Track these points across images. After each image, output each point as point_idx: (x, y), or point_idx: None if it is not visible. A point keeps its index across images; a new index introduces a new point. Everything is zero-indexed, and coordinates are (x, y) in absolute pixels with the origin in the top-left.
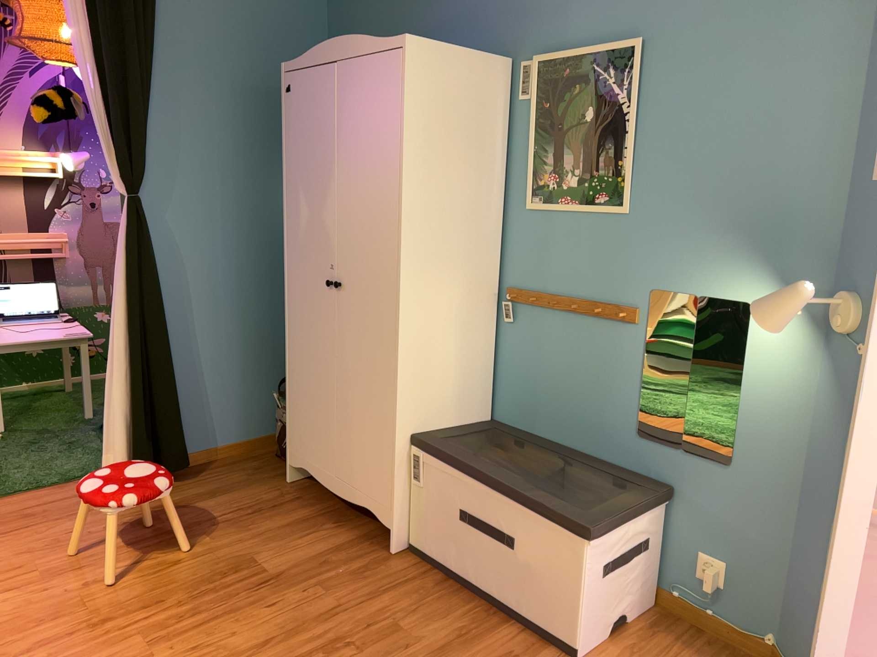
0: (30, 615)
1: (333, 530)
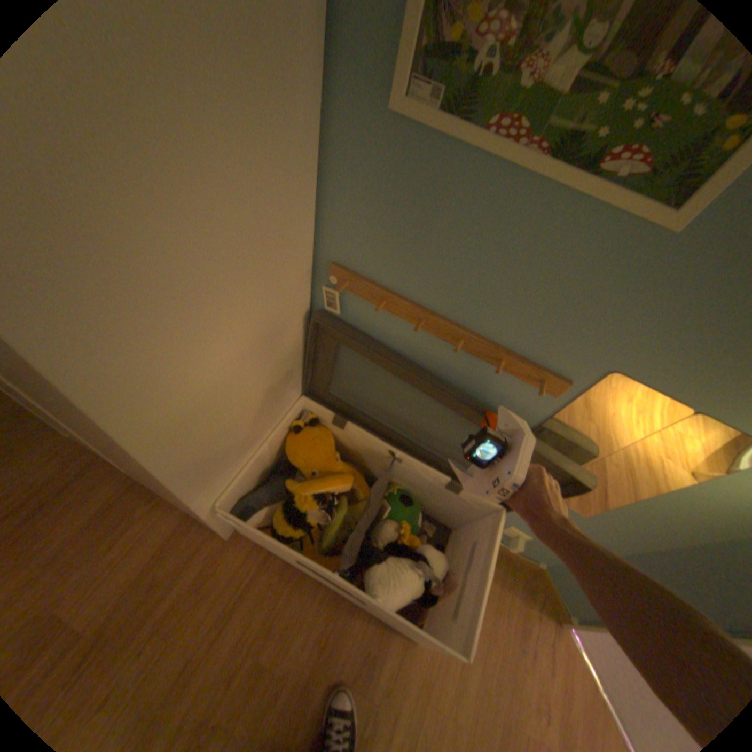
0: None
1: (150, 518)
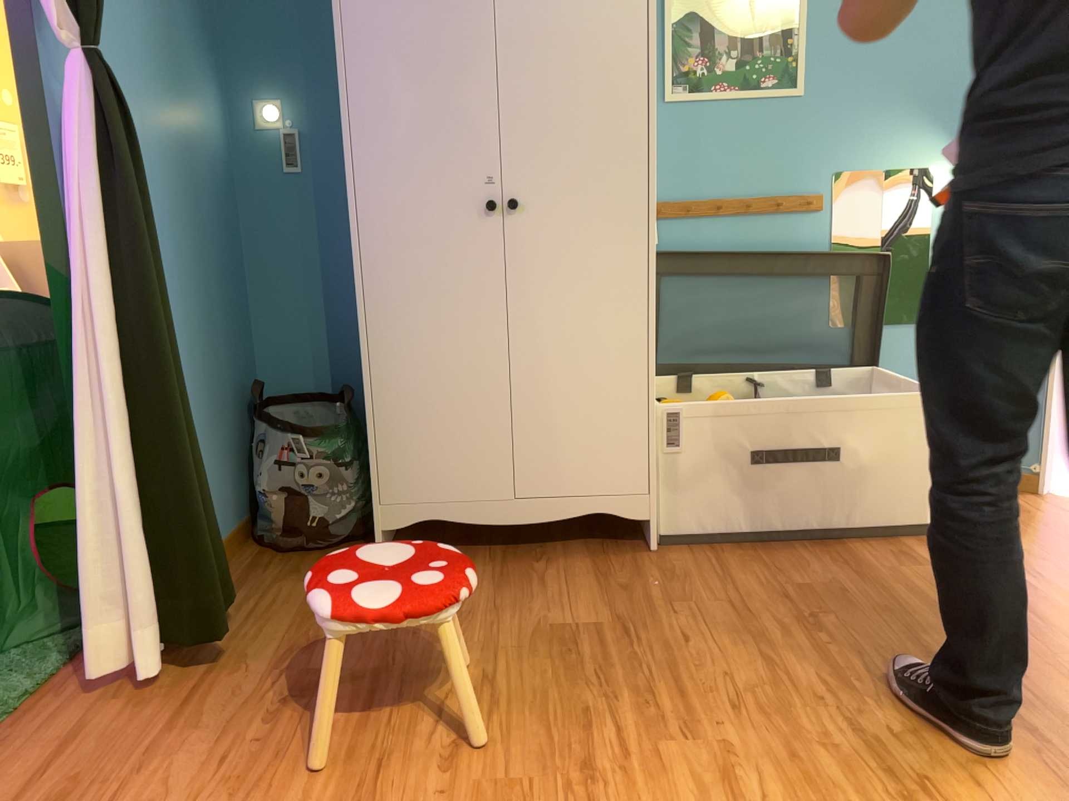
0: None
1: (548, 564)
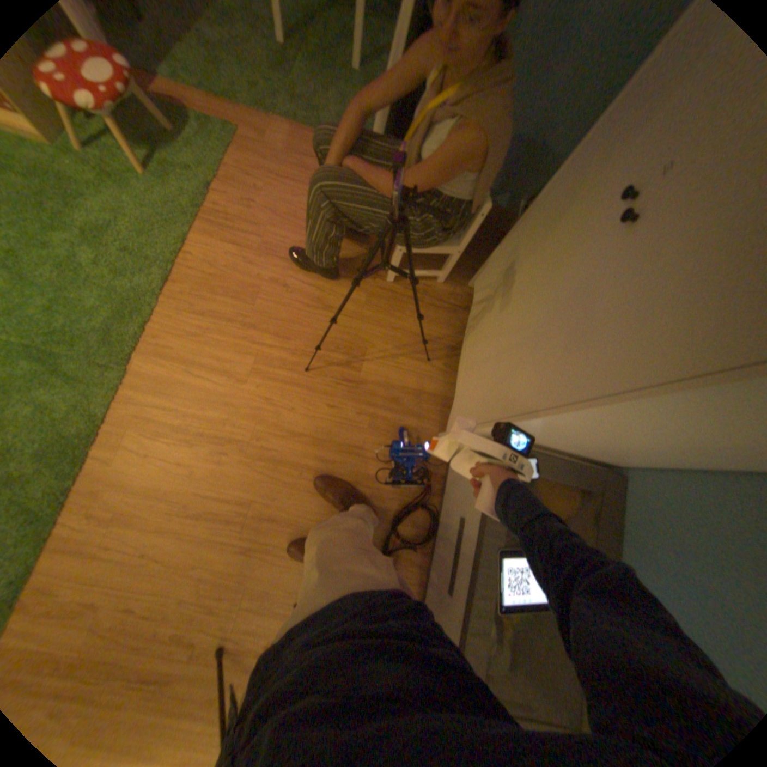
0: (227, 283)
1: (435, 375)
